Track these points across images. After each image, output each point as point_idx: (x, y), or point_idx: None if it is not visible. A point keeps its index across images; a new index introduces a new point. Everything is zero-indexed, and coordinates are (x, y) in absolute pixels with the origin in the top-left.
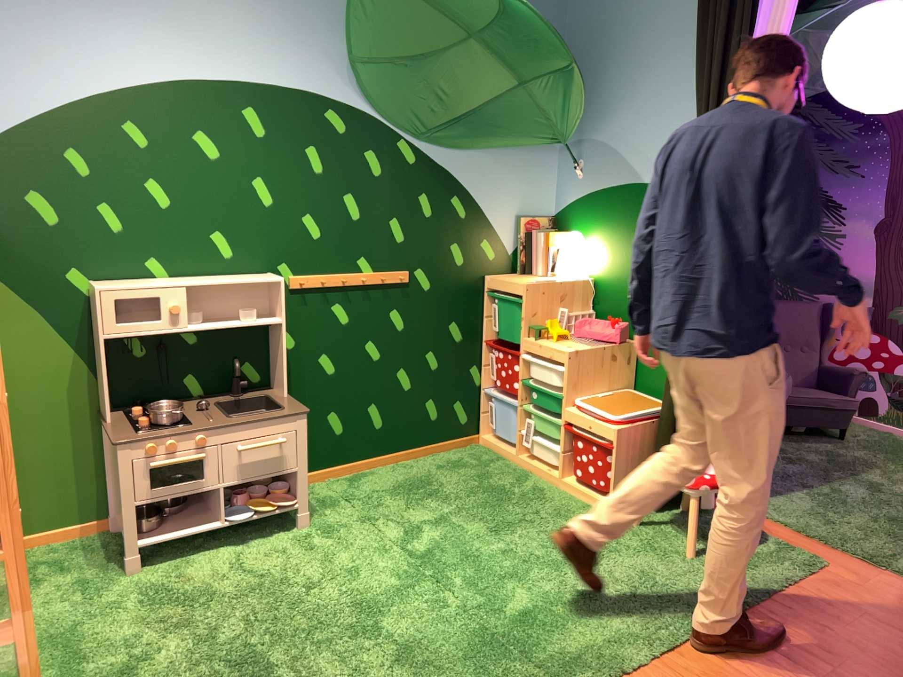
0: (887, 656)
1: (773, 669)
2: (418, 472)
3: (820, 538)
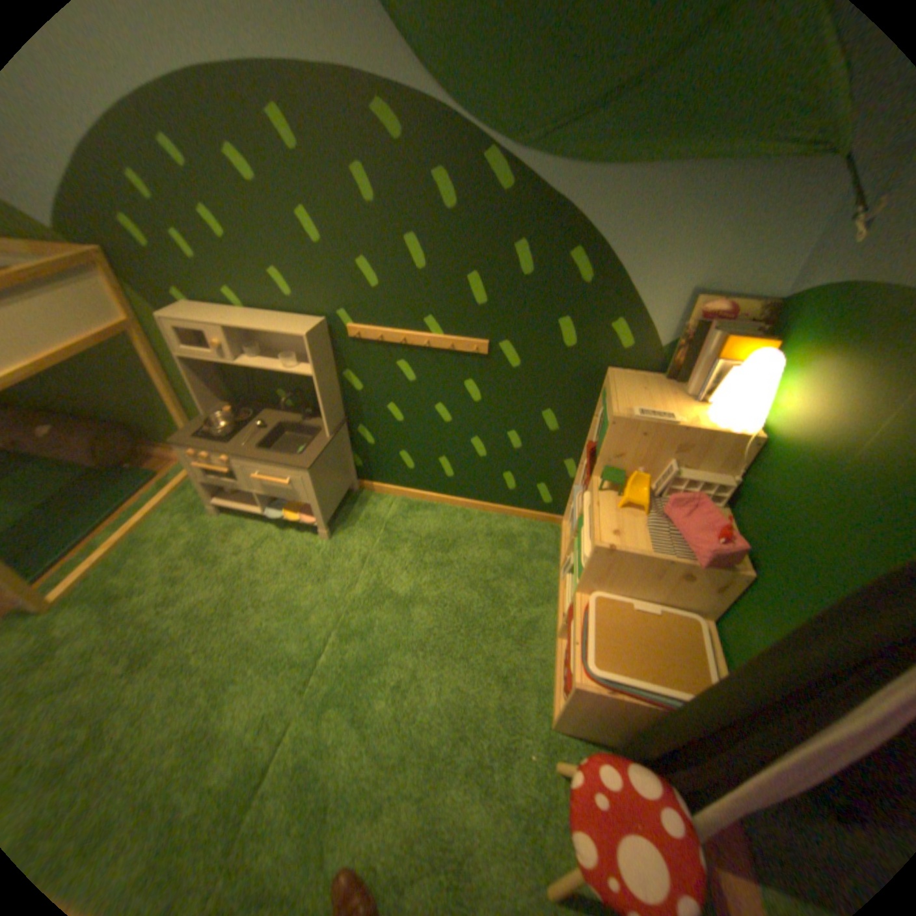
0: None
1: None
2: (467, 530)
3: None
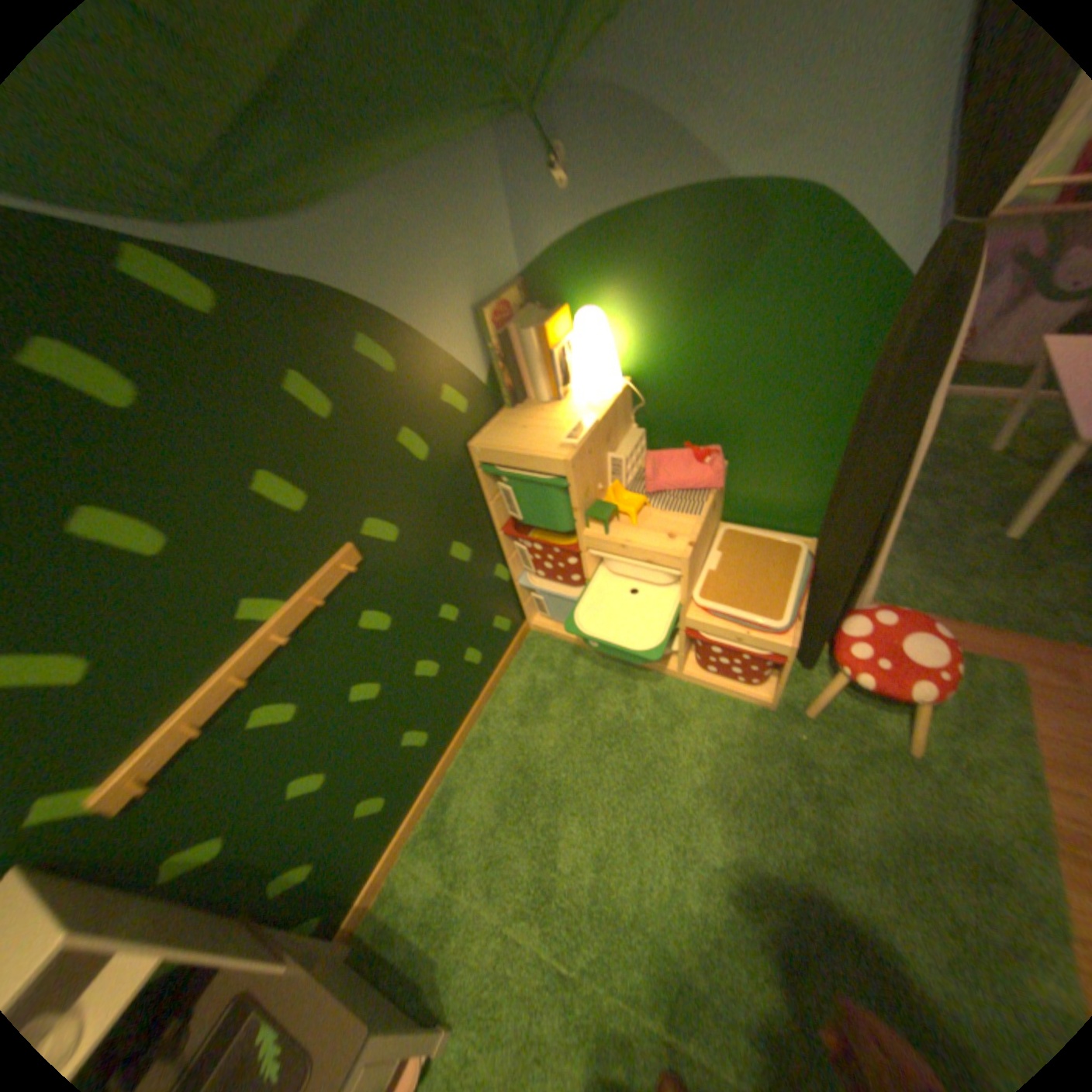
0: None
1: None
2: (503, 747)
3: (975, 621)
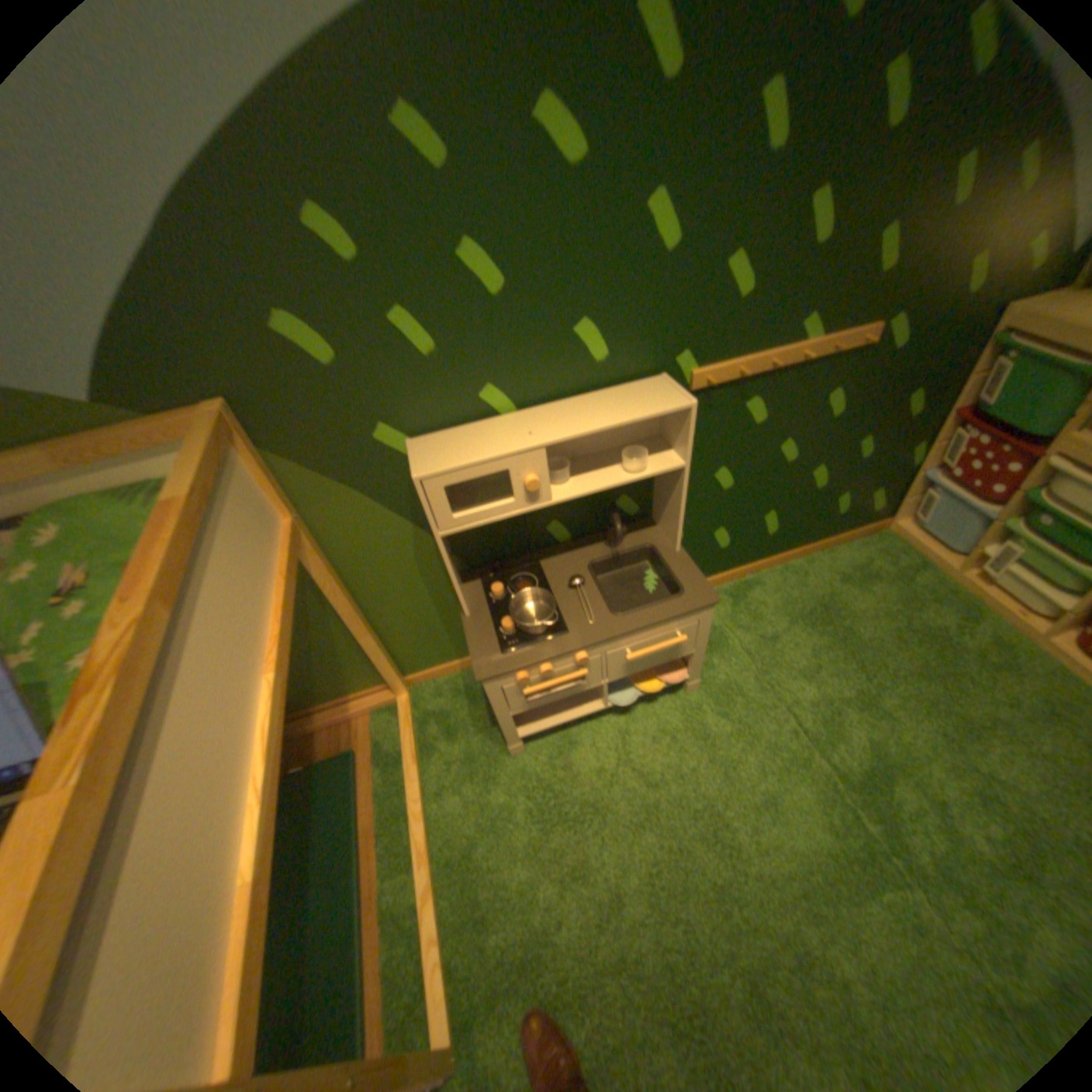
0: None
1: None
2: (816, 586)
3: None
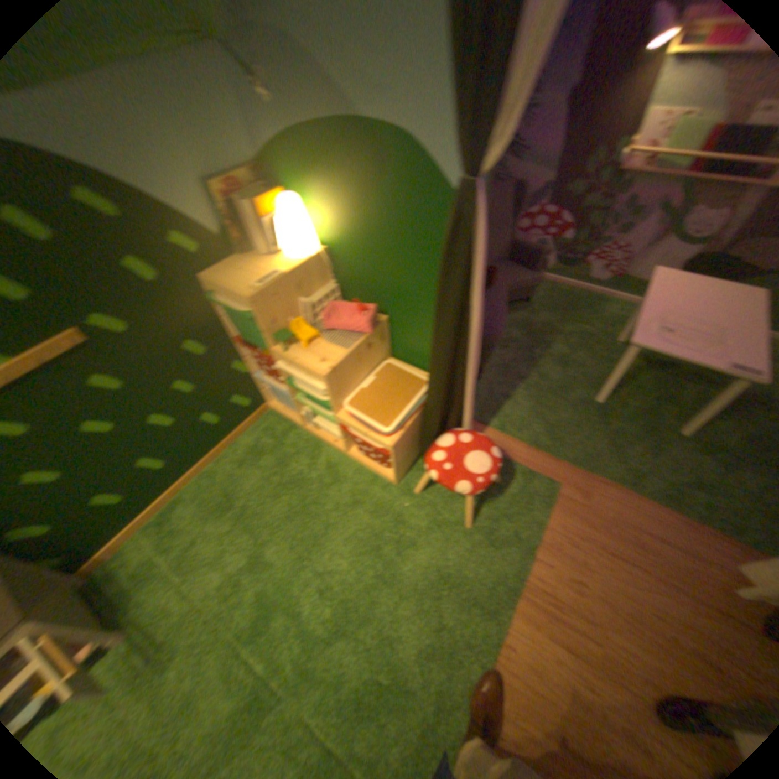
0: (629, 608)
1: (562, 676)
2: (223, 480)
3: (548, 452)
